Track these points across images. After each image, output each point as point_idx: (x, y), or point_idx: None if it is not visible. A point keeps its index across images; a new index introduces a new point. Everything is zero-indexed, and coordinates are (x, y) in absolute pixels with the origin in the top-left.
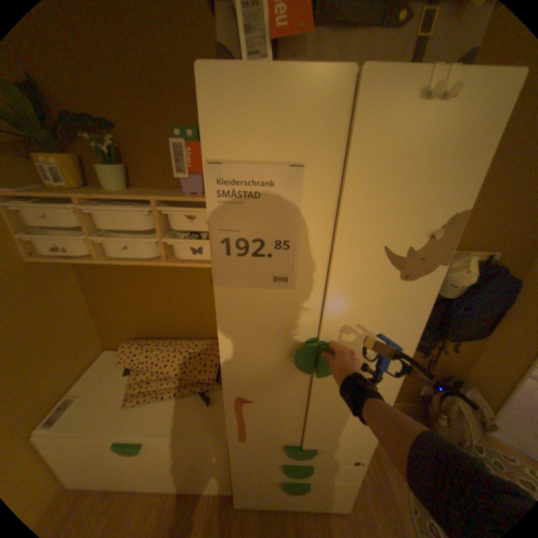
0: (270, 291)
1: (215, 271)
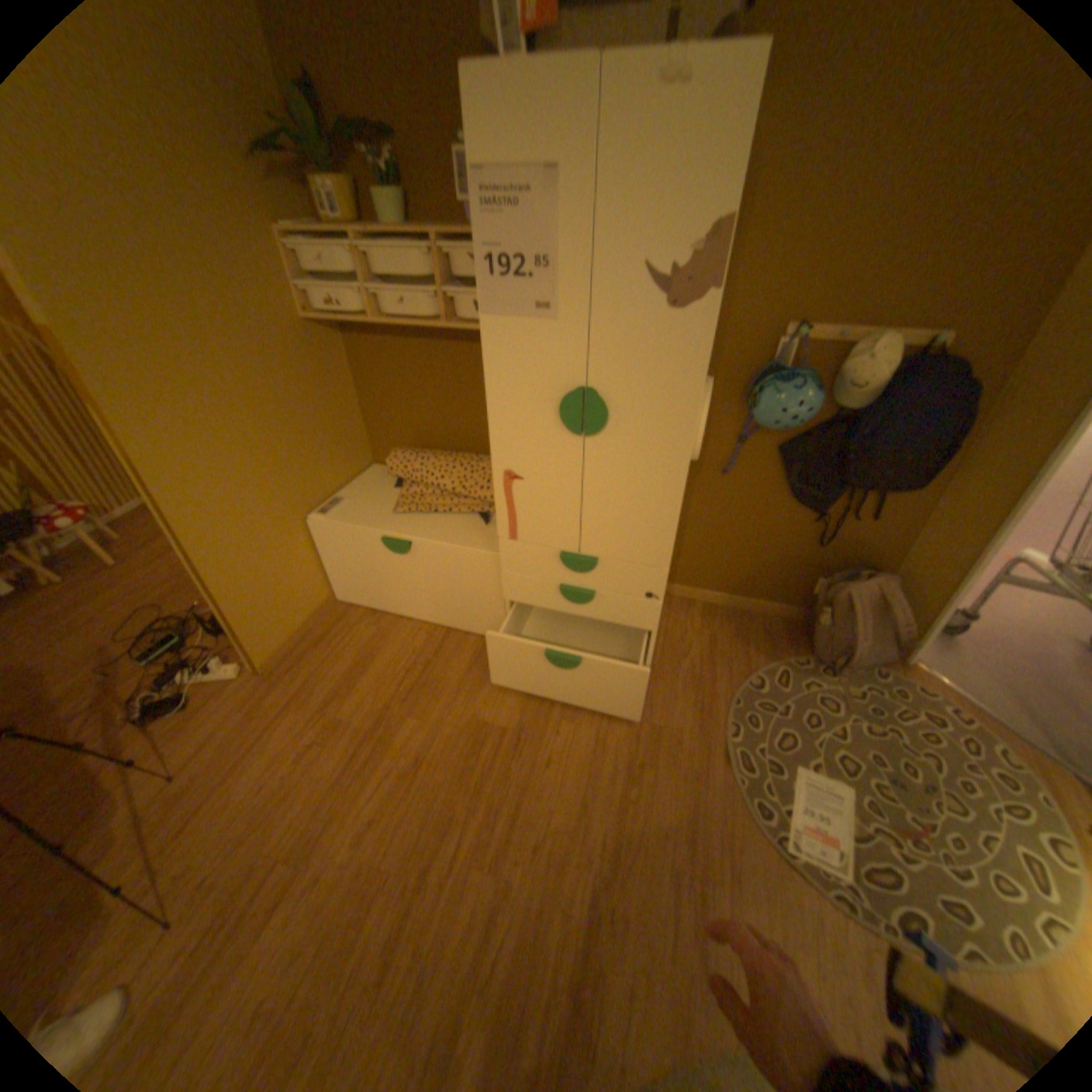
0: (532, 324)
1: (479, 300)
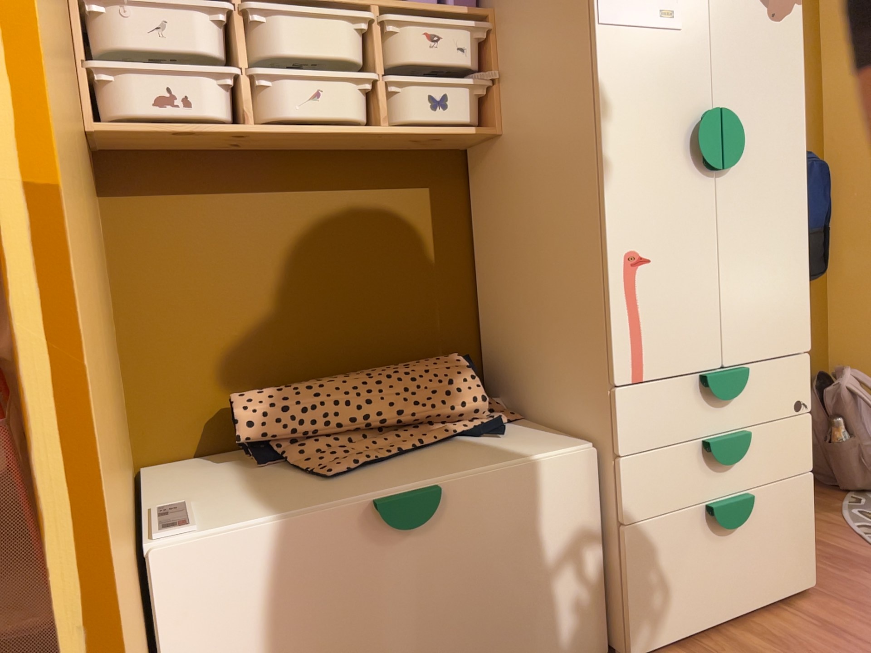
0: (657, 34)
1: (595, 5)
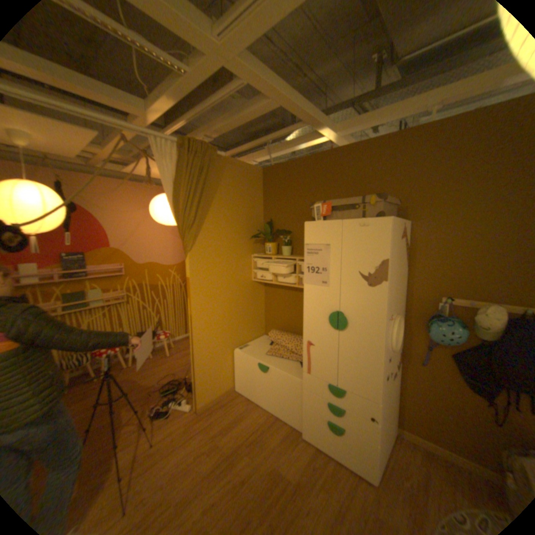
0: (320, 287)
1: (304, 279)
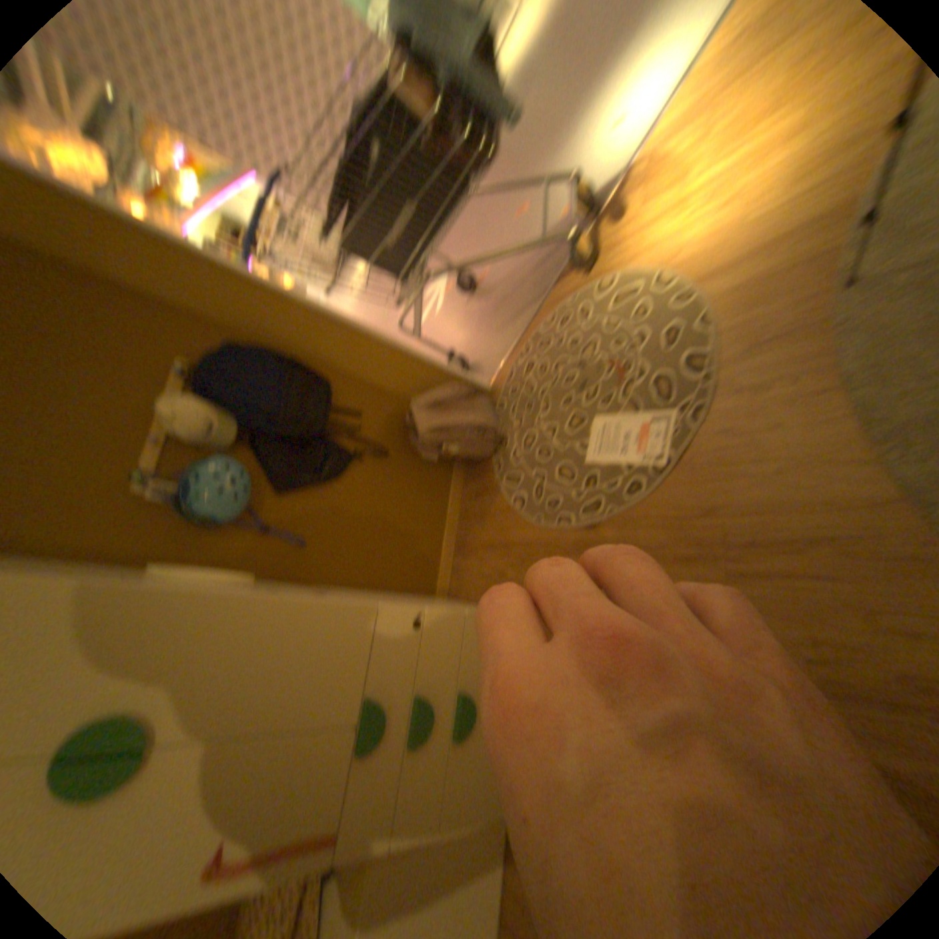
0: None
1: None
